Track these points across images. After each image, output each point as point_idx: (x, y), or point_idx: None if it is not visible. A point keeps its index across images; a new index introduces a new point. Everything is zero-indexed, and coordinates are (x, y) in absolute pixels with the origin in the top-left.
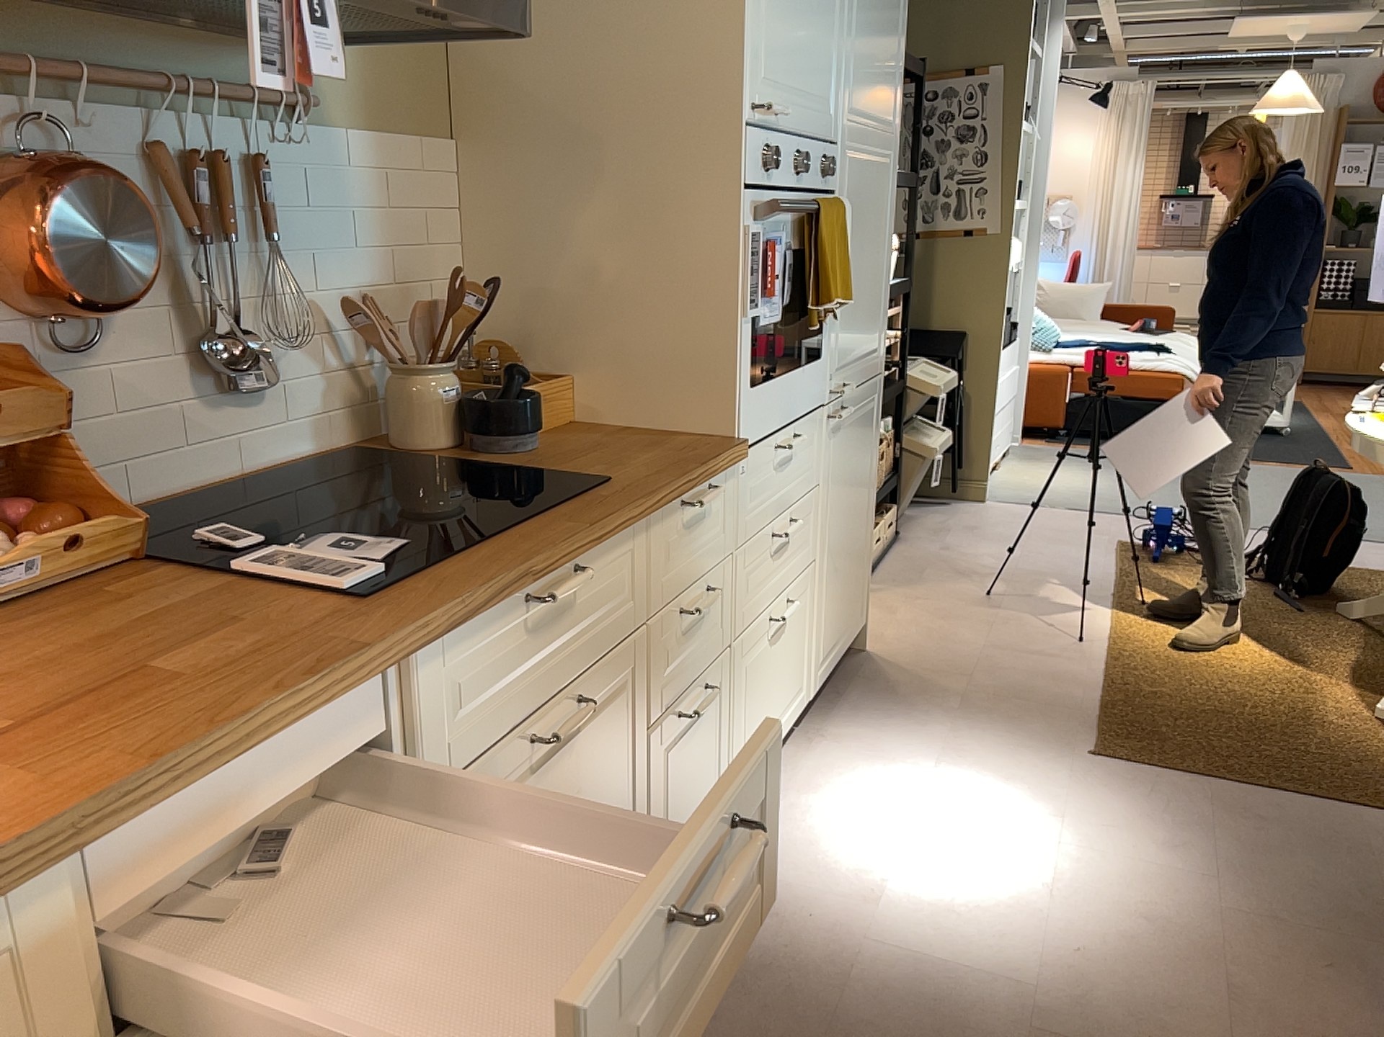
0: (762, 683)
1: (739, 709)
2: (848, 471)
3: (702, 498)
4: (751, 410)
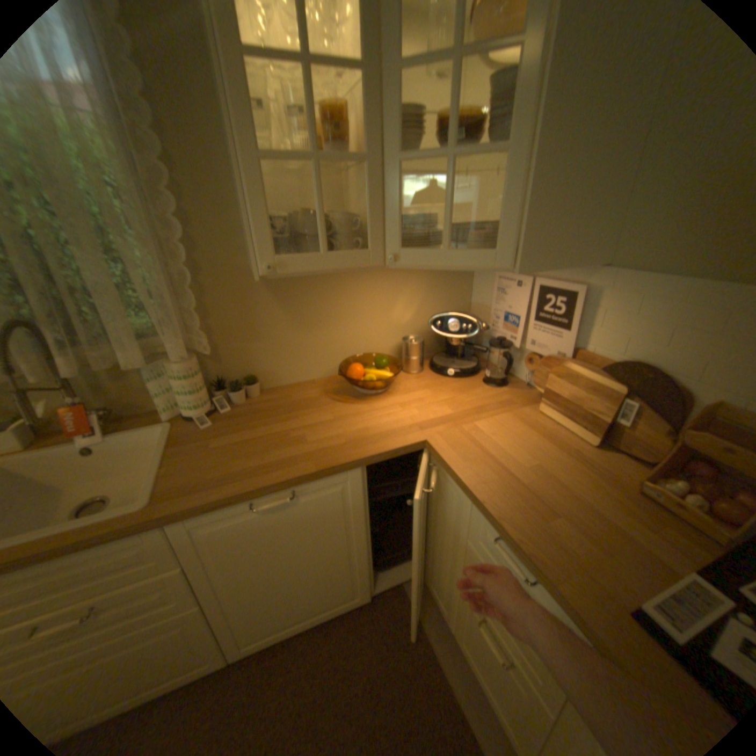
0: None
1: None
2: None
3: None
4: None
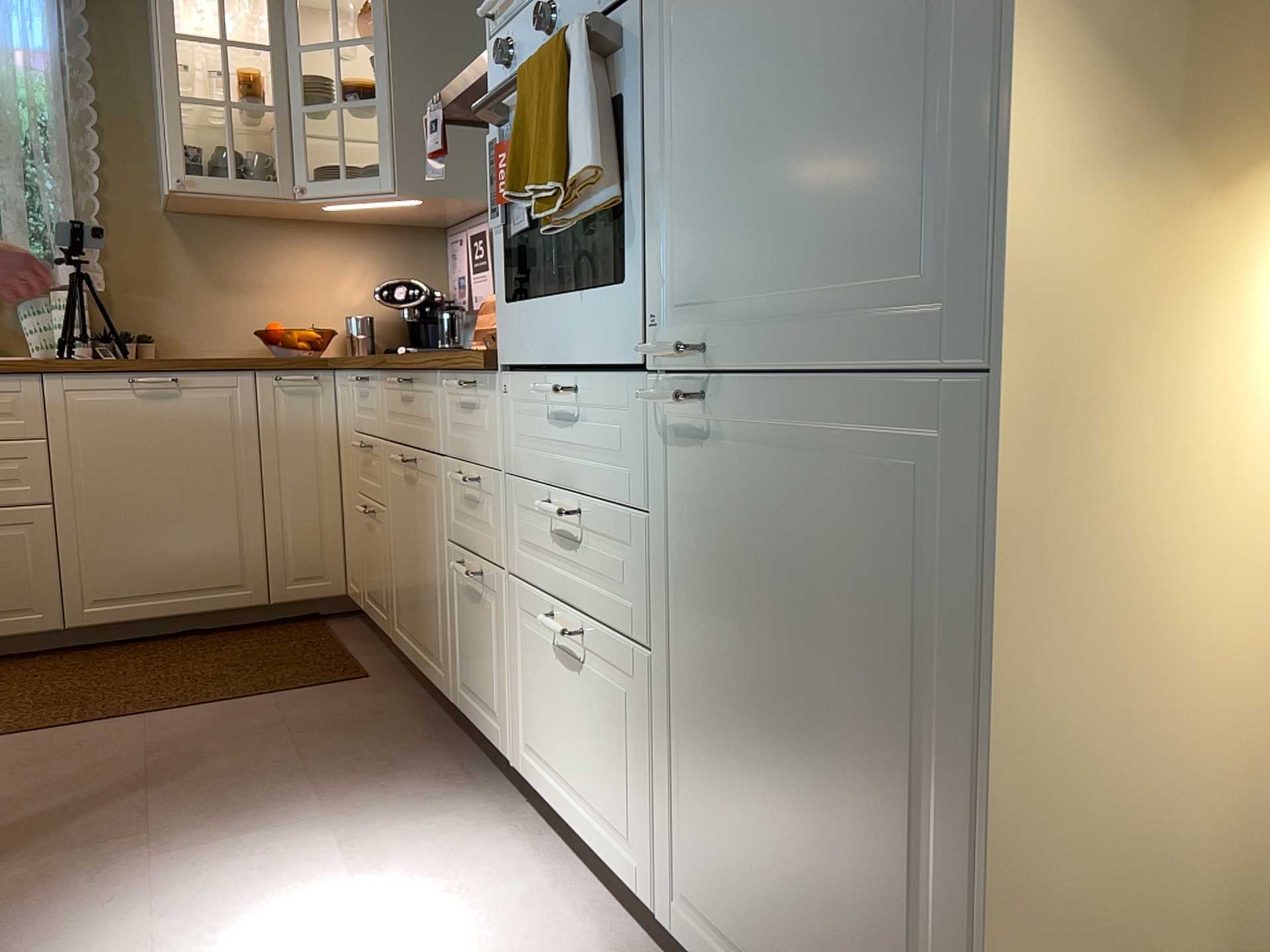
0: (549, 692)
1: (521, 669)
2: (758, 568)
3: (451, 380)
4: (508, 327)
